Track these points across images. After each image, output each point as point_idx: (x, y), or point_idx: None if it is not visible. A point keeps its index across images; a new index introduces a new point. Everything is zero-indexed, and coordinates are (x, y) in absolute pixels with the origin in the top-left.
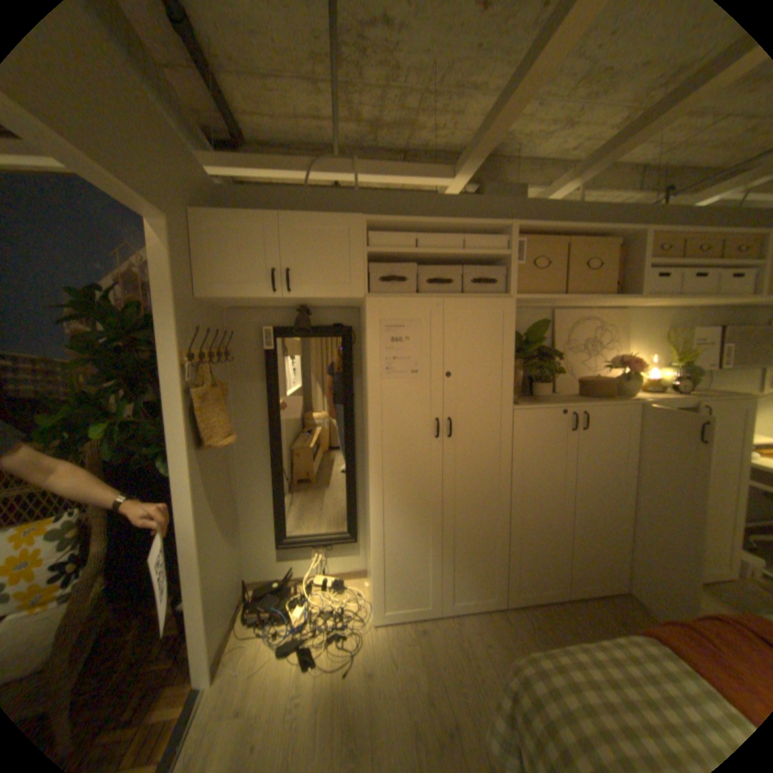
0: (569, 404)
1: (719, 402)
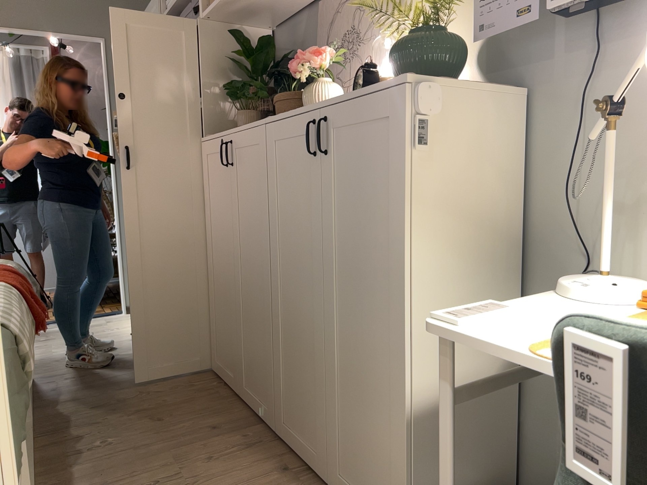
0: (227, 131)
1: (343, 104)
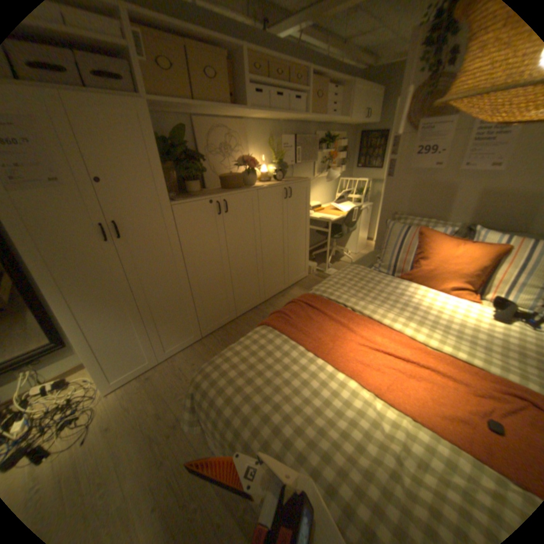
0: (213, 194)
1: (295, 183)
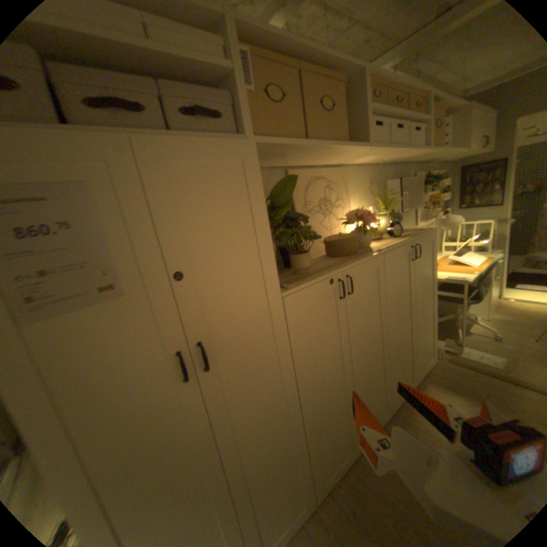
0: (332, 270)
1: (421, 238)
